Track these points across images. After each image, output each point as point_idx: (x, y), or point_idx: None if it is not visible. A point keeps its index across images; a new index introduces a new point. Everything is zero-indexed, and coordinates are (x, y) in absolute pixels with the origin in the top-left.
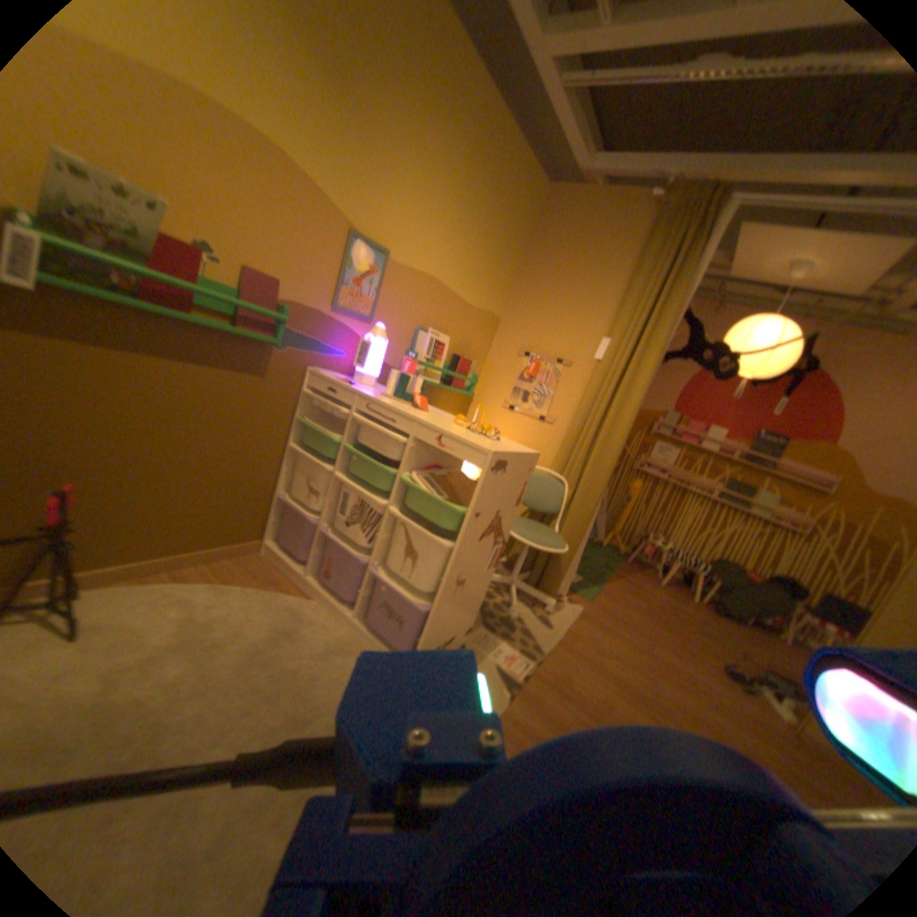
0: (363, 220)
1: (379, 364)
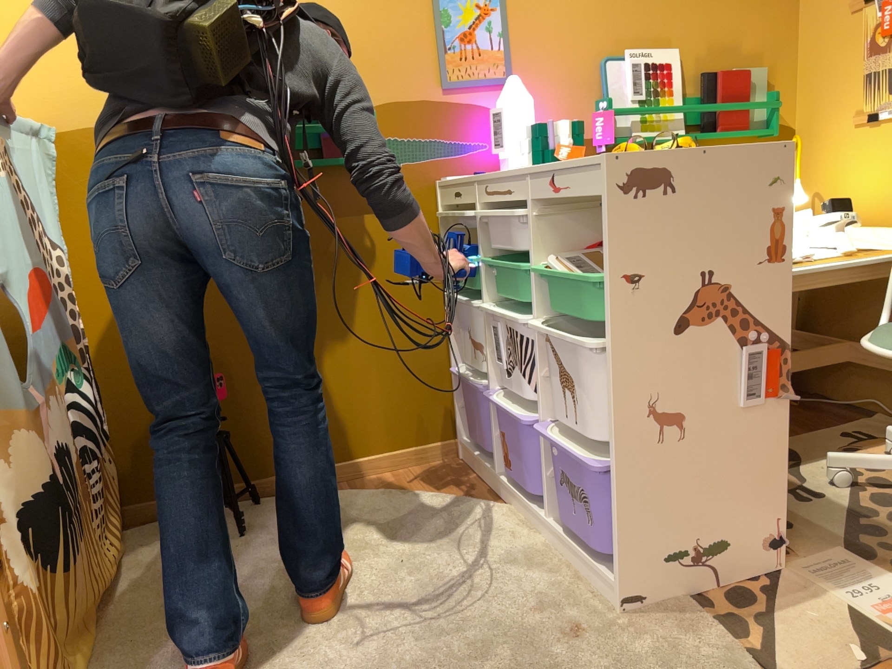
0: None
1: (523, 133)
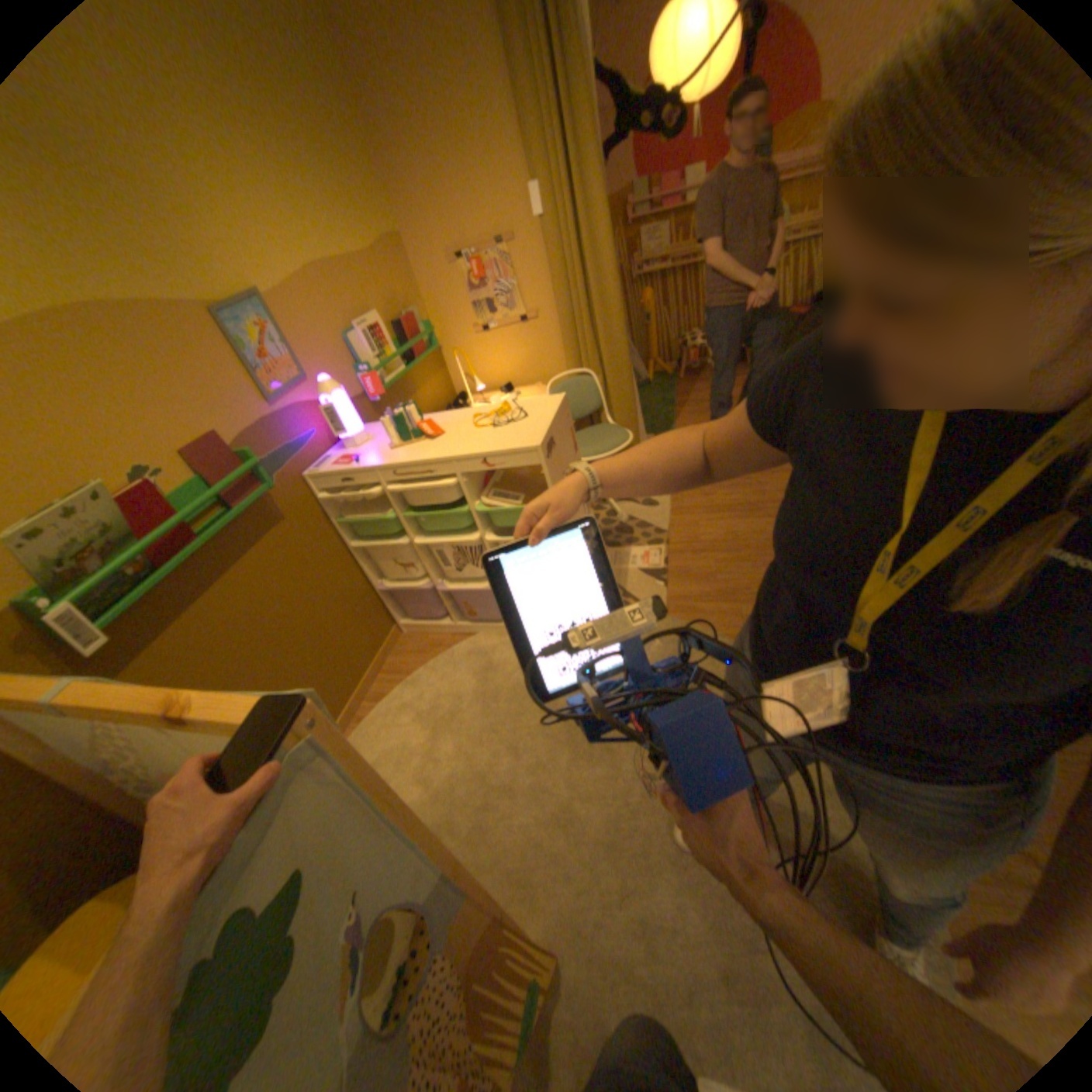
0: (201, 282)
1: (352, 415)
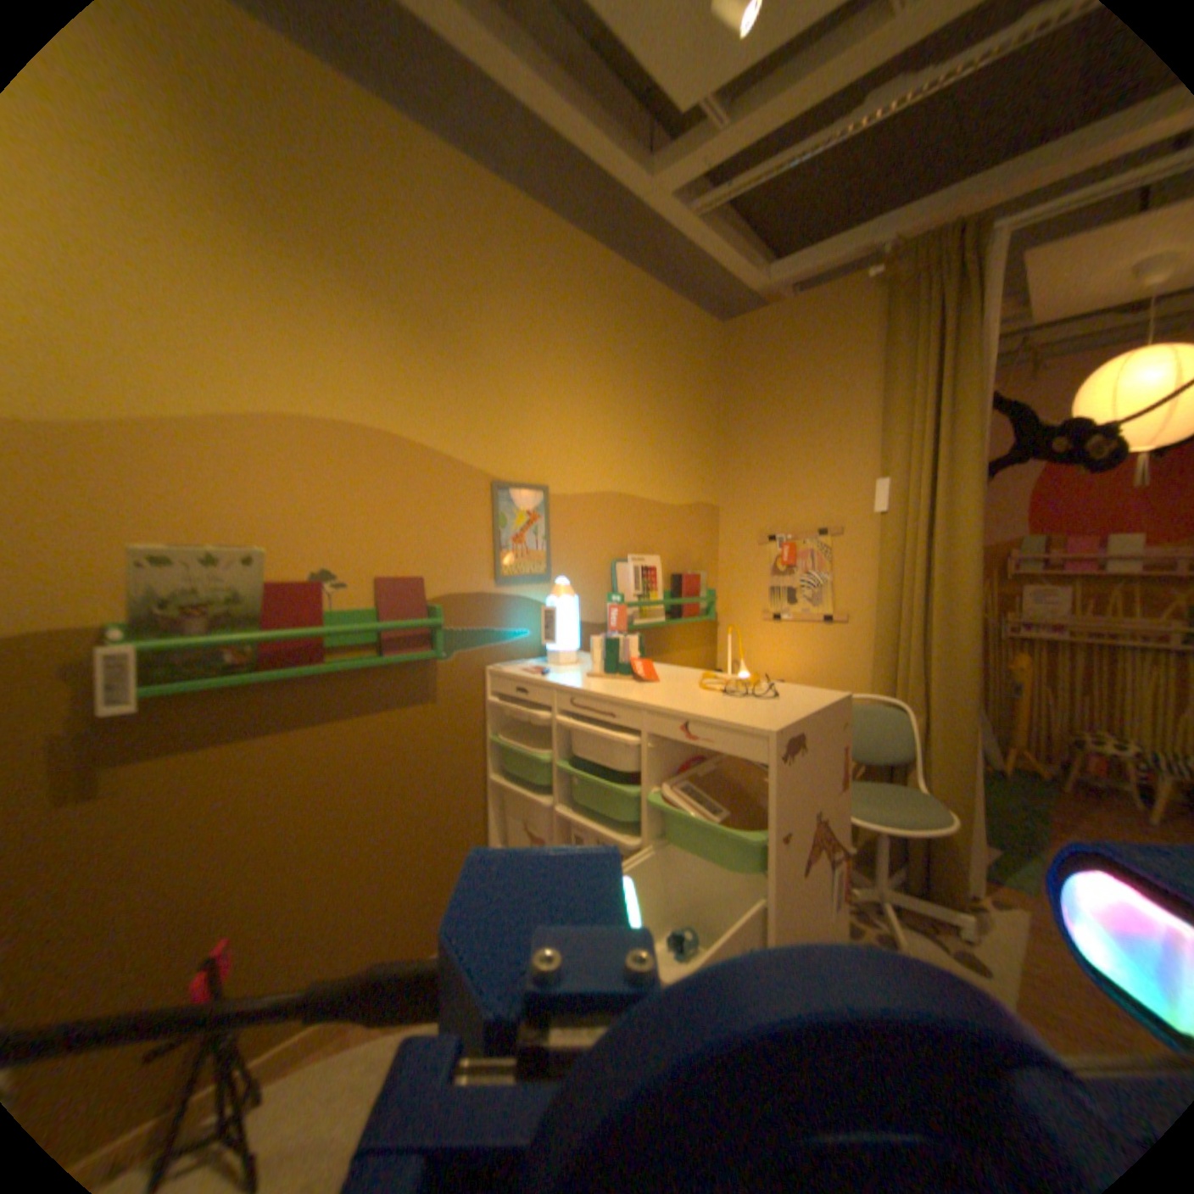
0: (503, 462)
1: (574, 629)
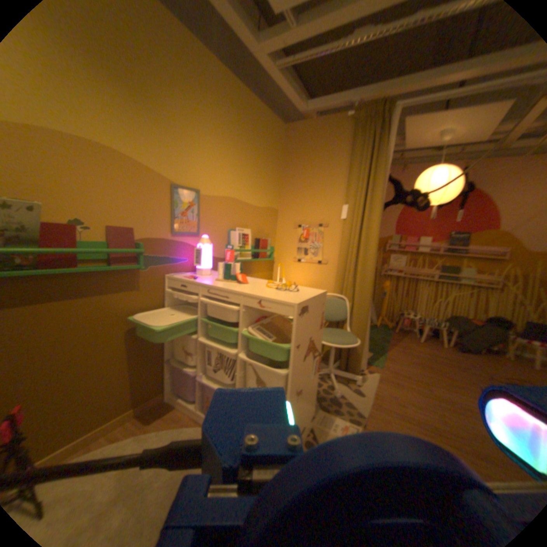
0: (177, 175)
1: (210, 259)
